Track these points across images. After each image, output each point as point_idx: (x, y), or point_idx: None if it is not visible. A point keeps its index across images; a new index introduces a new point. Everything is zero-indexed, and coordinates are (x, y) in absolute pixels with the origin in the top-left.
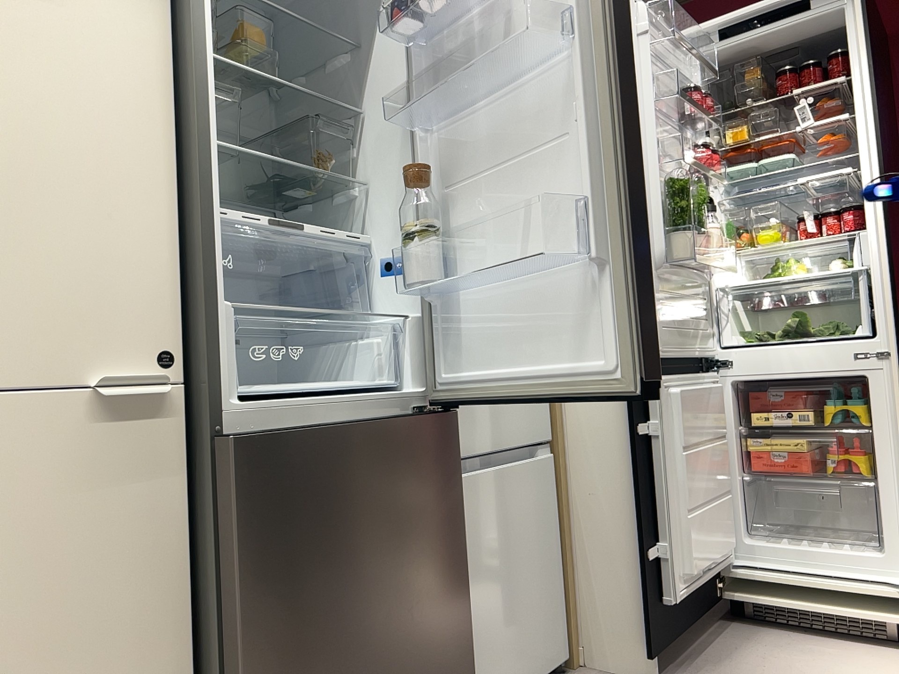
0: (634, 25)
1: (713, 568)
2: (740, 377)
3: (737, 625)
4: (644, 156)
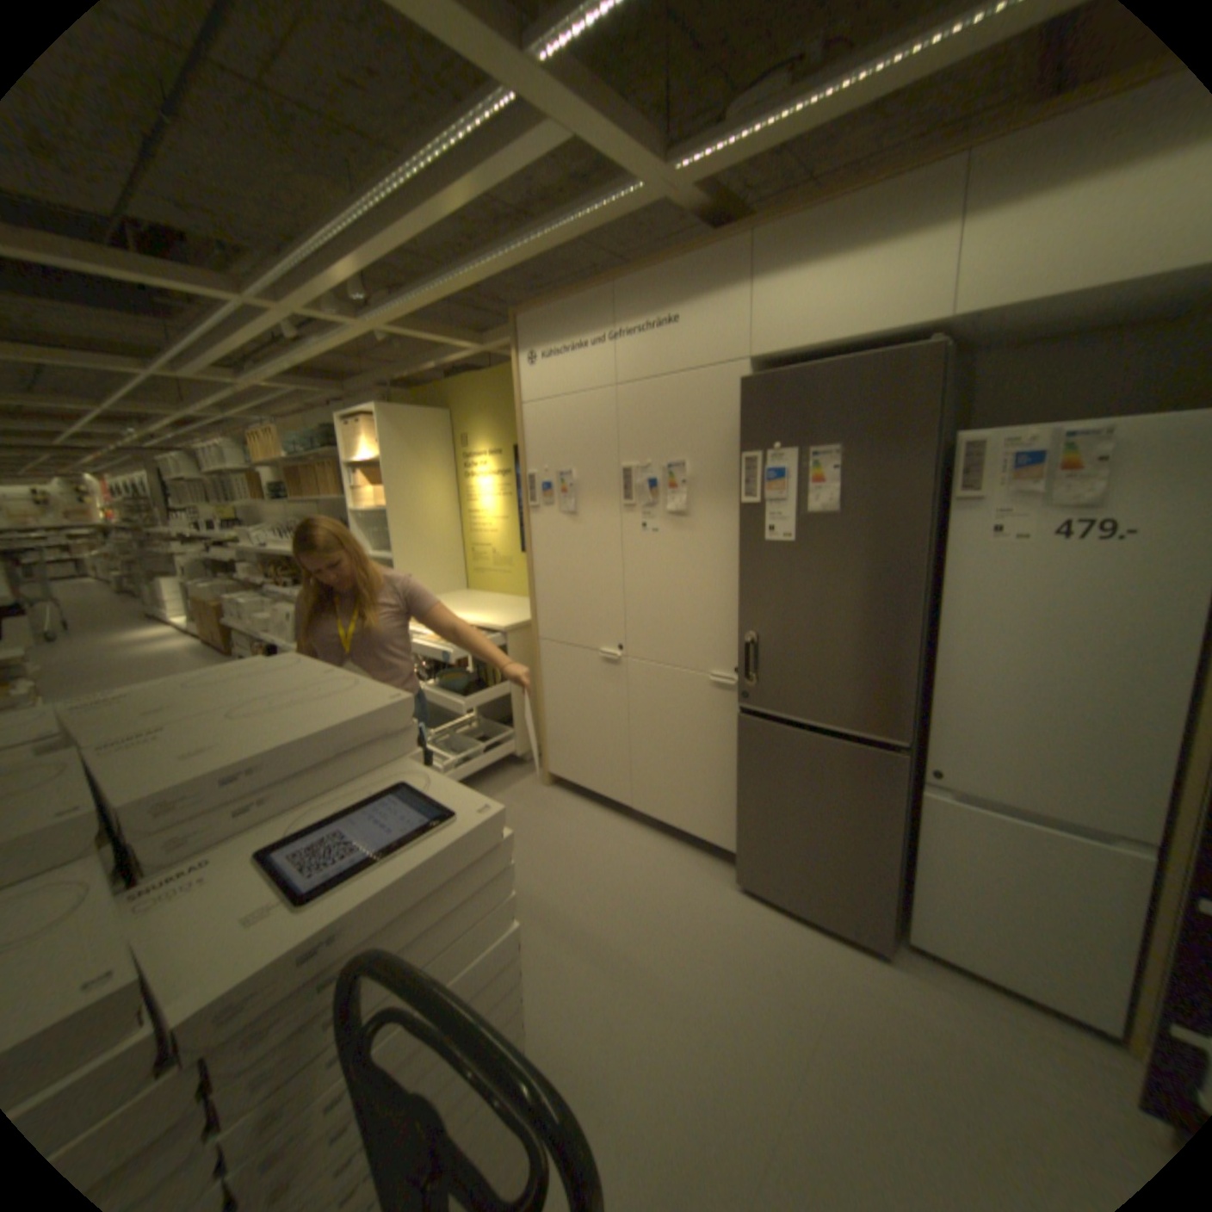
0: None
1: None
2: None
3: None
4: None
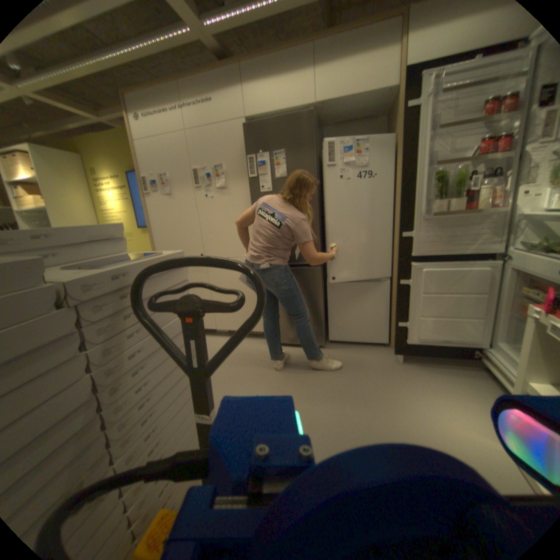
0: (425, 93)
1: (454, 344)
2: (513, 266)
3: (480, 373)
4: (421, 165)
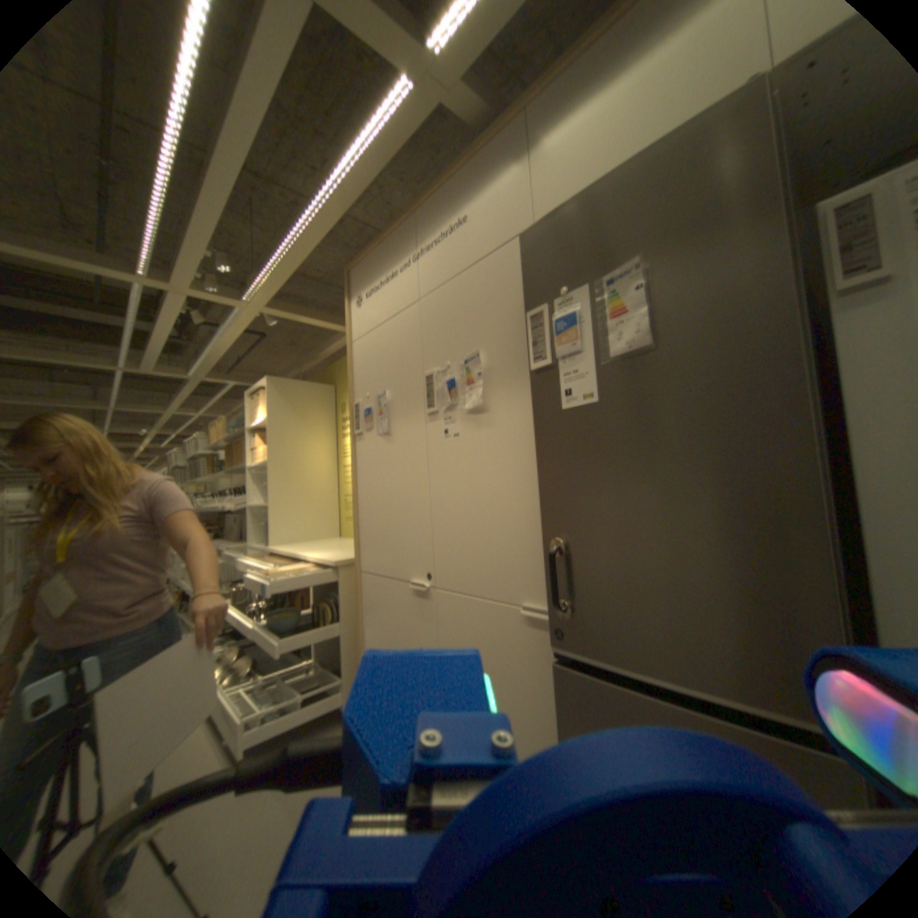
0: None
1: None
2: None
3: None
4: None
